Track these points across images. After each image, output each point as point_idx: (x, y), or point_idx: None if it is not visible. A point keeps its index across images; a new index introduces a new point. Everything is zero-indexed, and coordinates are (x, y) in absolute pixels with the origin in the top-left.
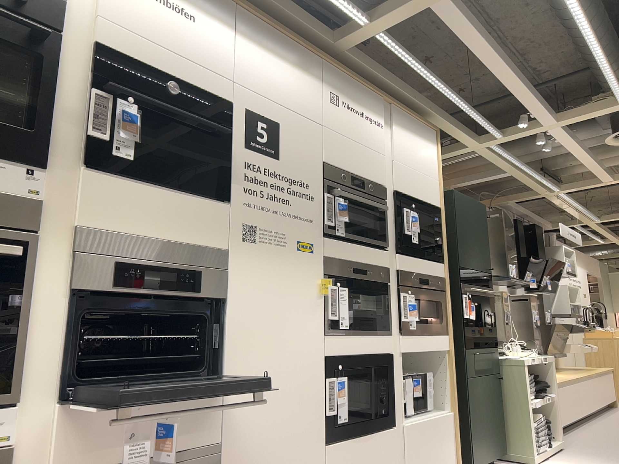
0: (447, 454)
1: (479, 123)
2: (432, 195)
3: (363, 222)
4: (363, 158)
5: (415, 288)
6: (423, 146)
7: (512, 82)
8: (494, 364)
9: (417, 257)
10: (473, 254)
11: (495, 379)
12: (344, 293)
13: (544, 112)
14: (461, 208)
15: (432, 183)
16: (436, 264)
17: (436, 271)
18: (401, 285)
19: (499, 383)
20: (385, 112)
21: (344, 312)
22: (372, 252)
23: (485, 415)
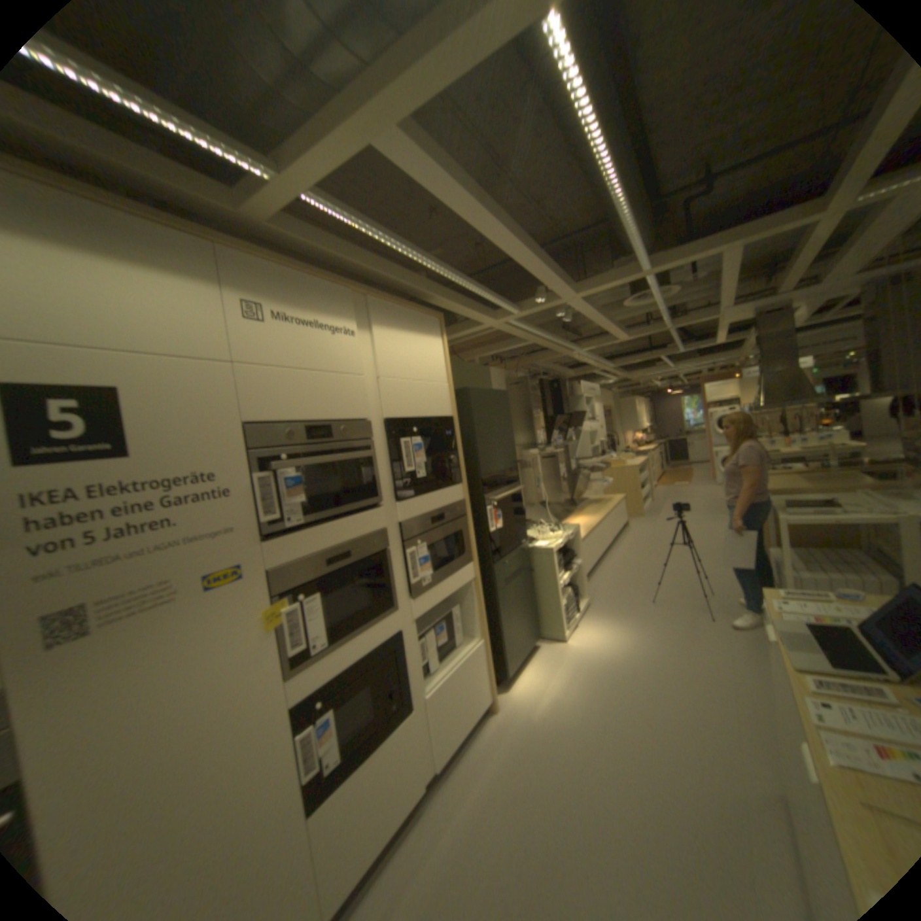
0: (480, 688)
1: (493, 301)
2: (442, 406)
3: (339, 484)
4: (327, 392)
5: (427, 532)
6: (424, 344)
7: (524, 254)
8: (526, 558)
9: (428, 491)
10: (498, 454)
11: (528, 573)
12: (314, 602)
13: (566, 285)
14: (481, 407)
15: (440, 389)
16: (453, 489)
17: (454, 497)
18: (408, 538)
19: (532, 574)
20: (359, 310)
21: (318, 628)
22: (357, 521)
23: (519, 617)
